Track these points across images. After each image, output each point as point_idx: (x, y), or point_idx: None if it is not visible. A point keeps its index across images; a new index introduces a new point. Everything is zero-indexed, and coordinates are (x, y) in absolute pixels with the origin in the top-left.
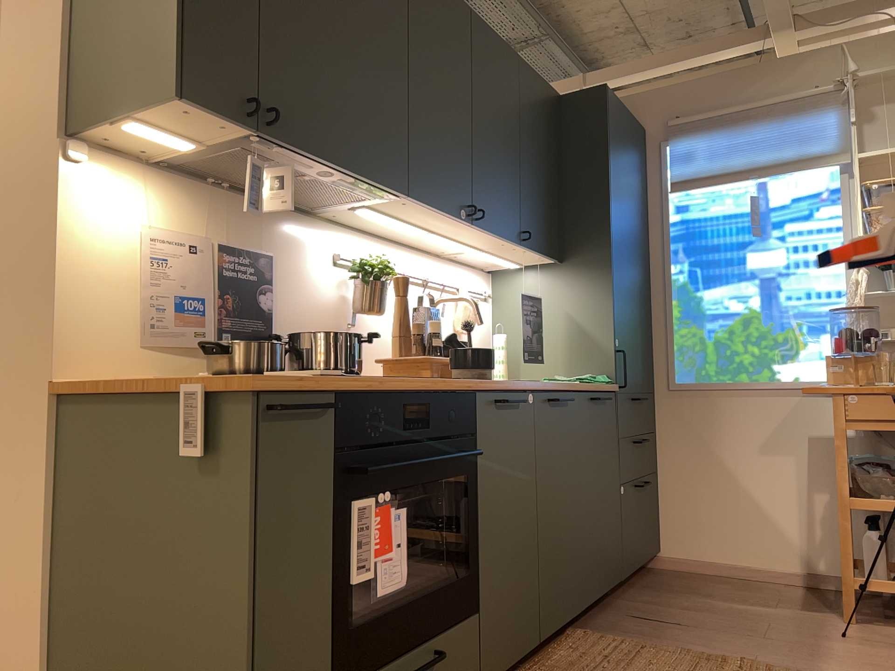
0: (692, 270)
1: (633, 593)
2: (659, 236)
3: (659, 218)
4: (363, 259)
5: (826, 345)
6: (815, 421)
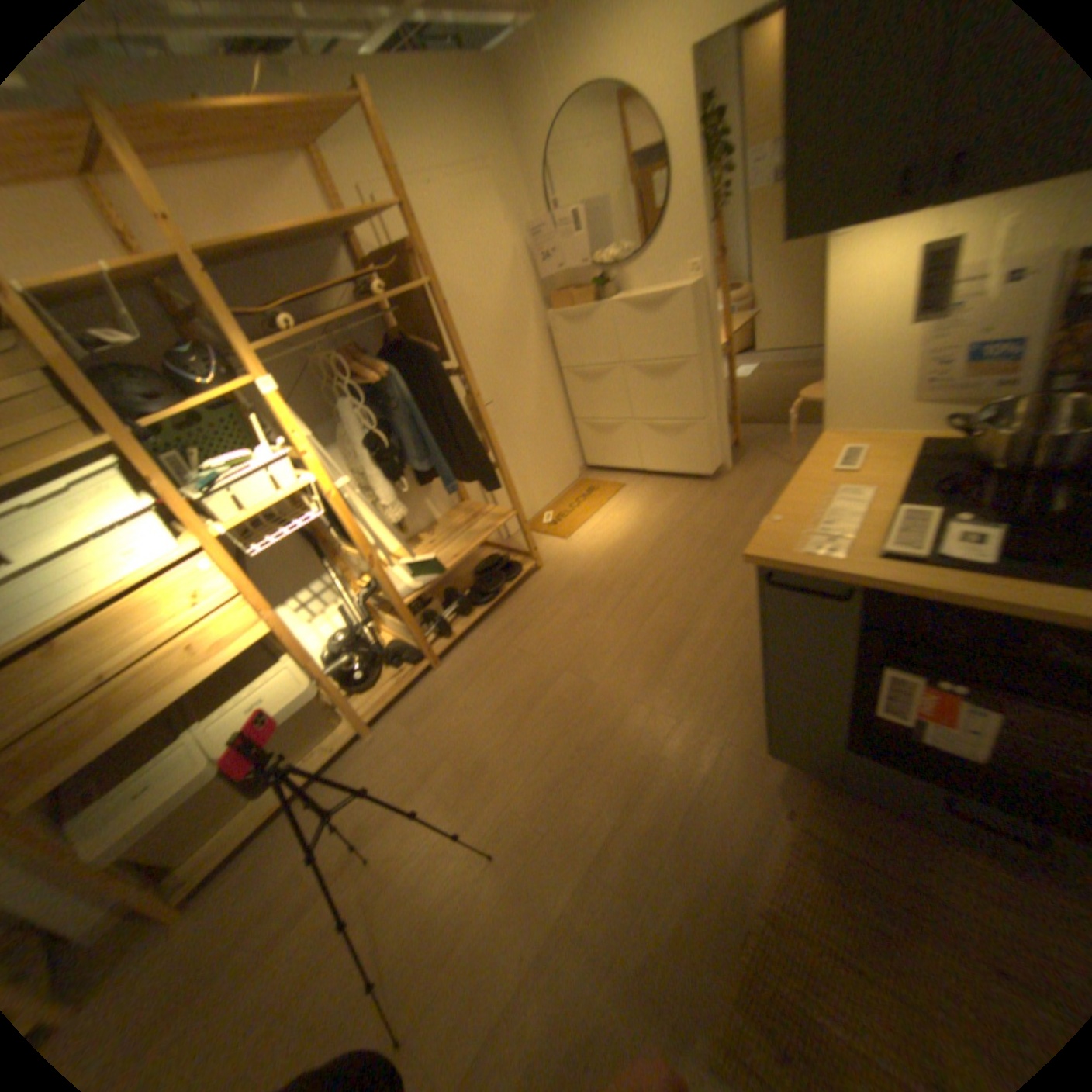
0: None
1: None
2: None
3: None
4: None
5: None
6: None
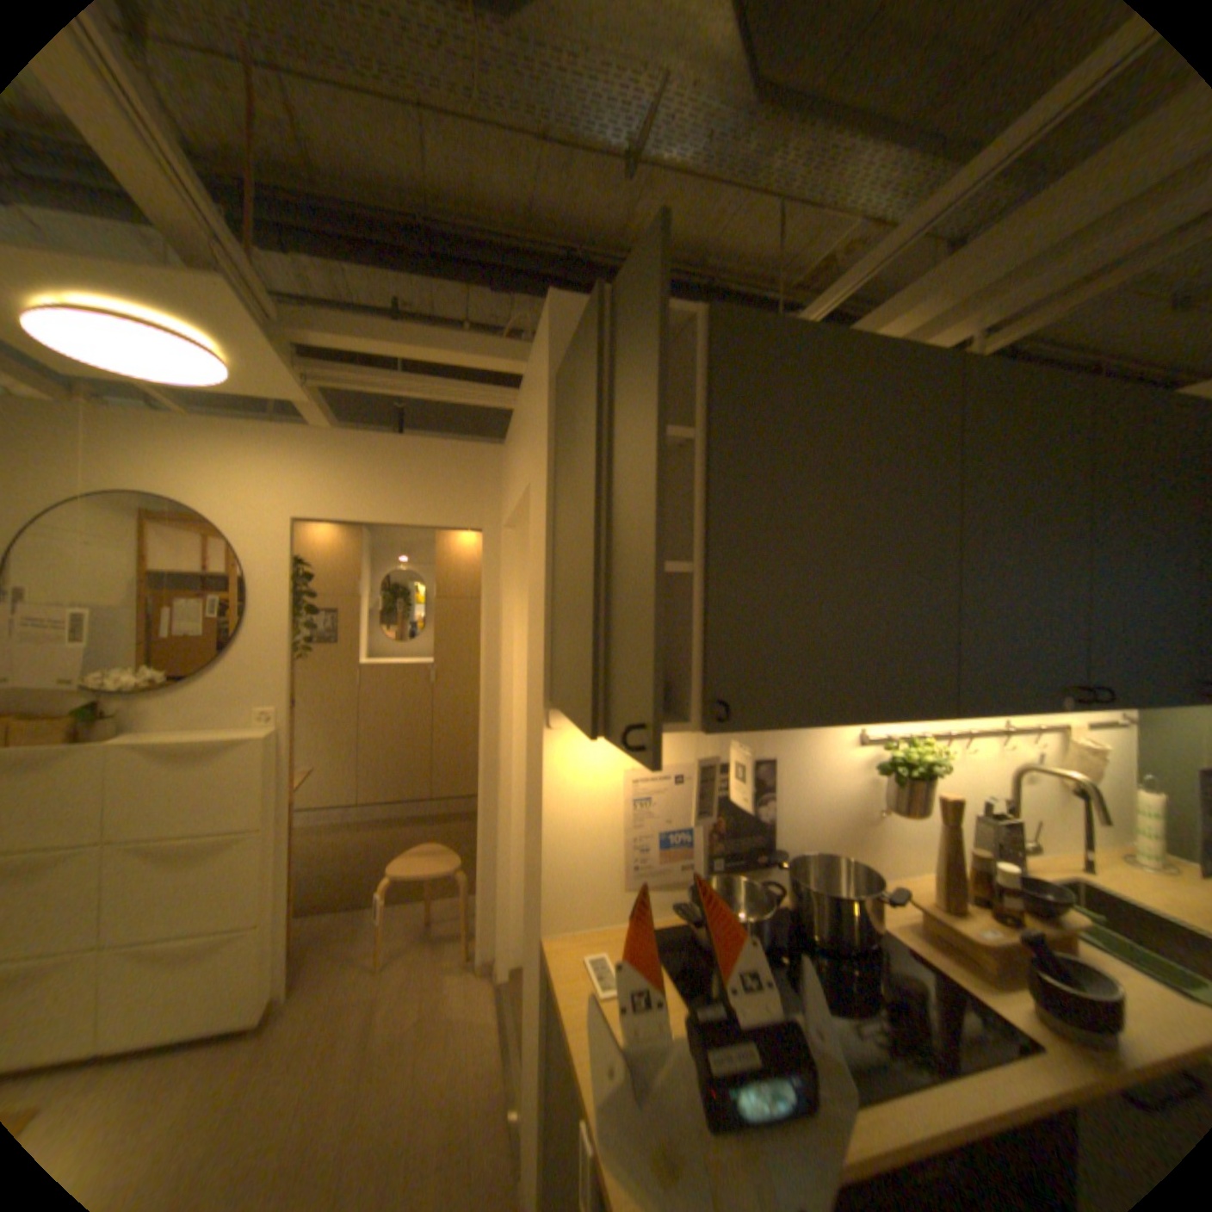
0: None
1: None
2: None
3: None
4: (901, 747)
5: None
6: None
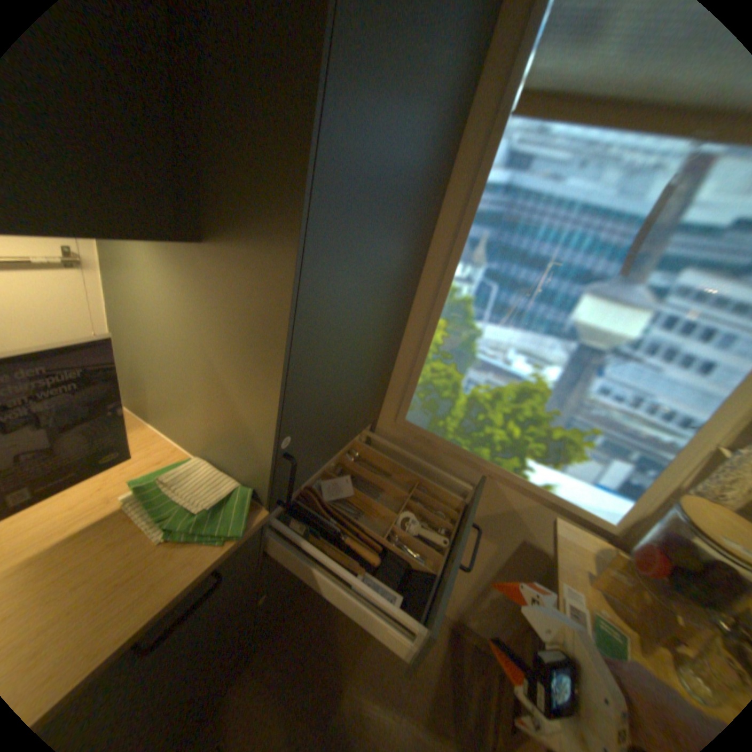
0: (487, 284)
1: (273, 641)
2: (463, 202)
3: (476, 164)
4: None
5: (617, 481)
6: (541, 533)
